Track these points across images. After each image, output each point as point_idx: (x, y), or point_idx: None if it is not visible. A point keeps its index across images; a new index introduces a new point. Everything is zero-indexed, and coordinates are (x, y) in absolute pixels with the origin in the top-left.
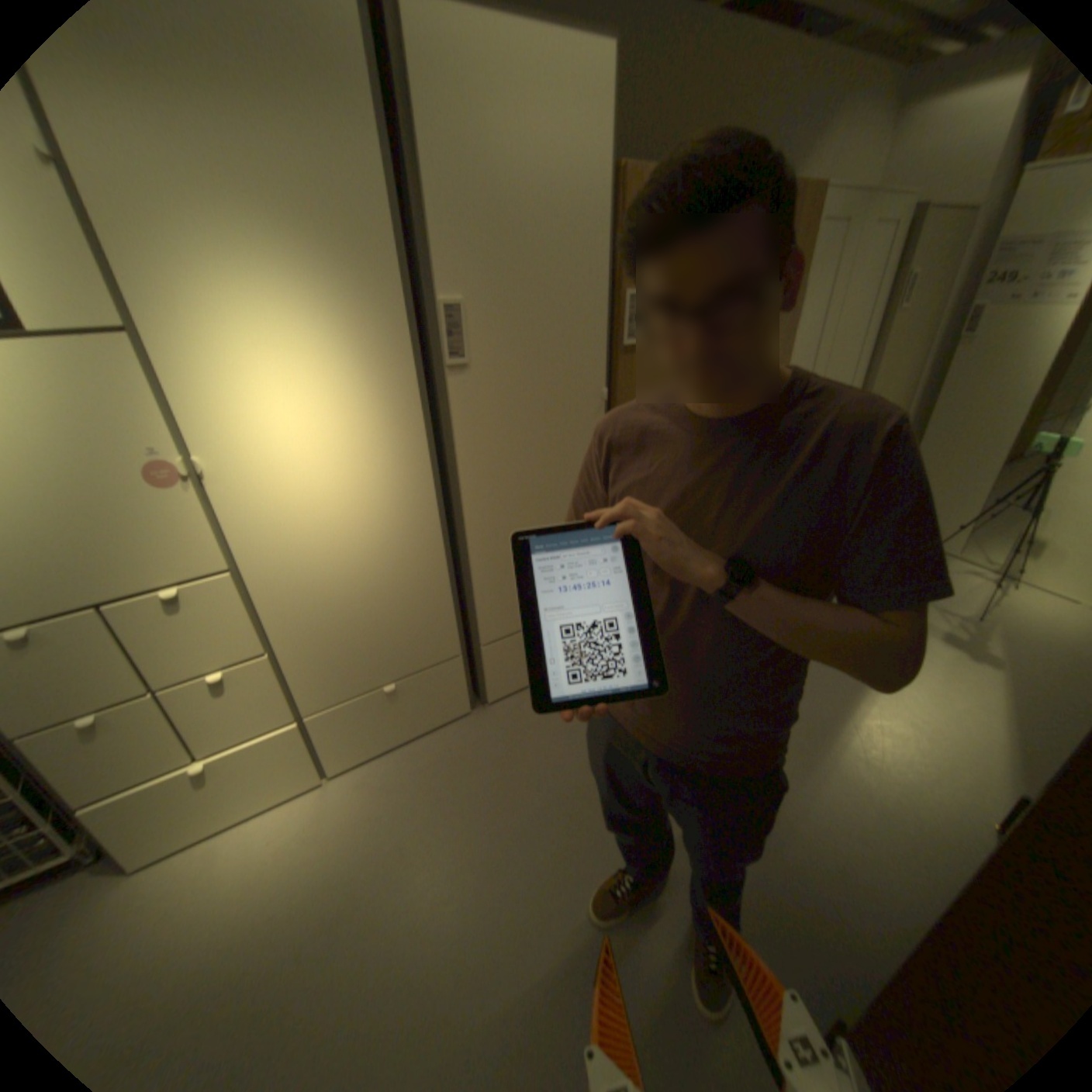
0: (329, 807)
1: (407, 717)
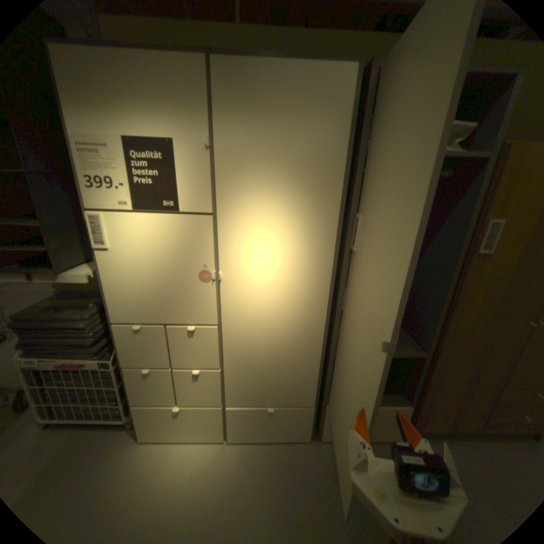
0: (222, 461)
1: (275, 429)
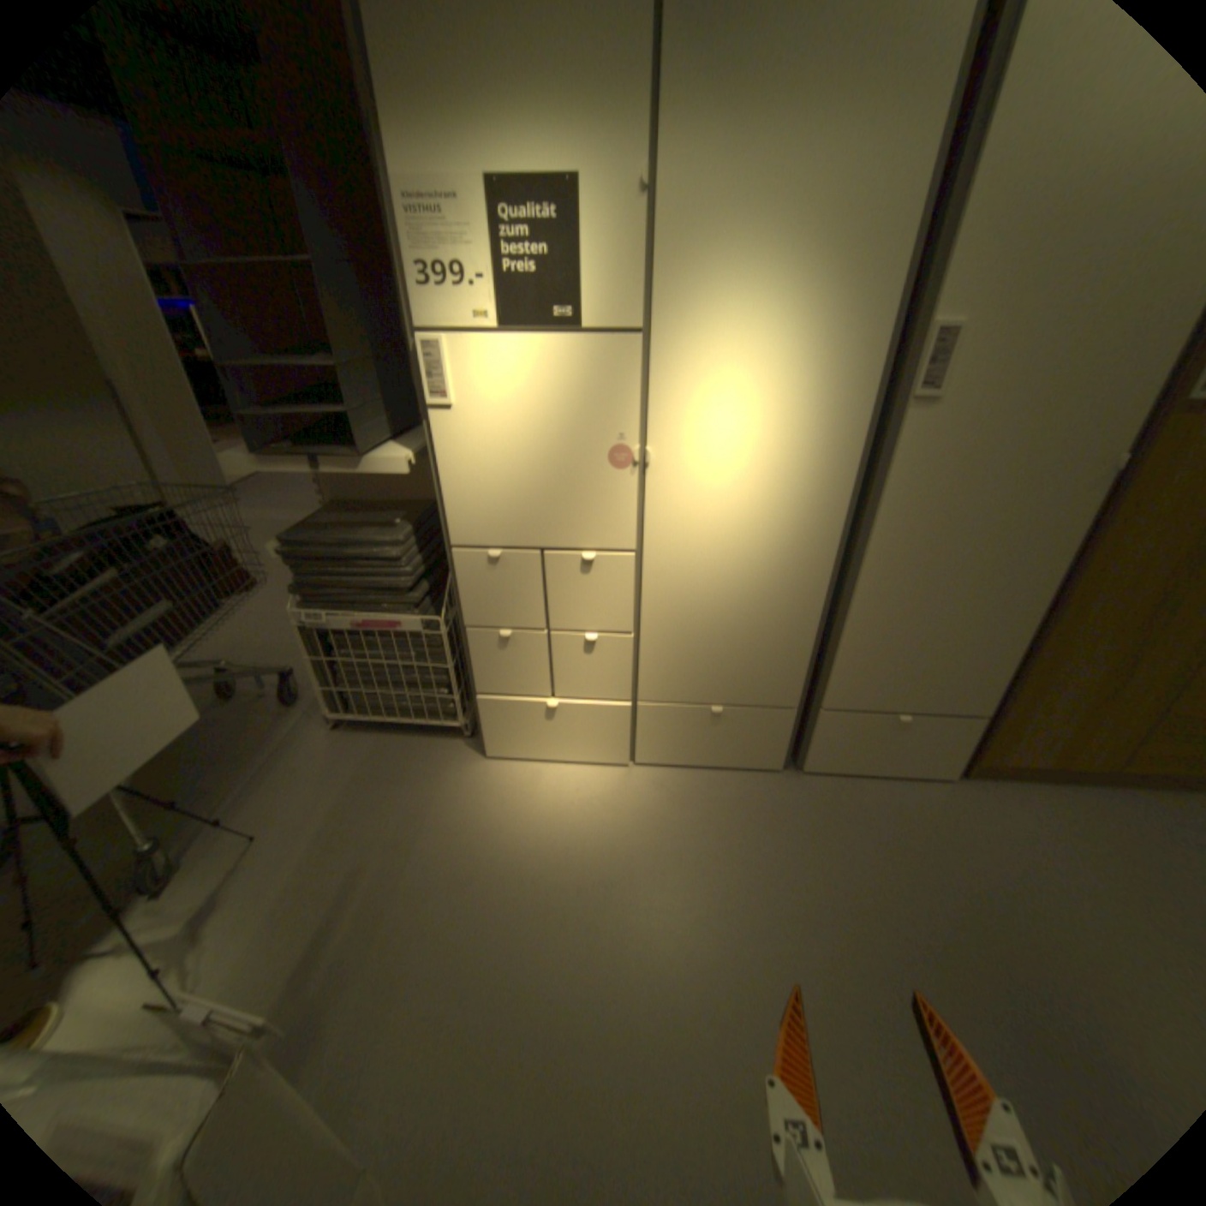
0: (630, 787)
1: (722, 744)
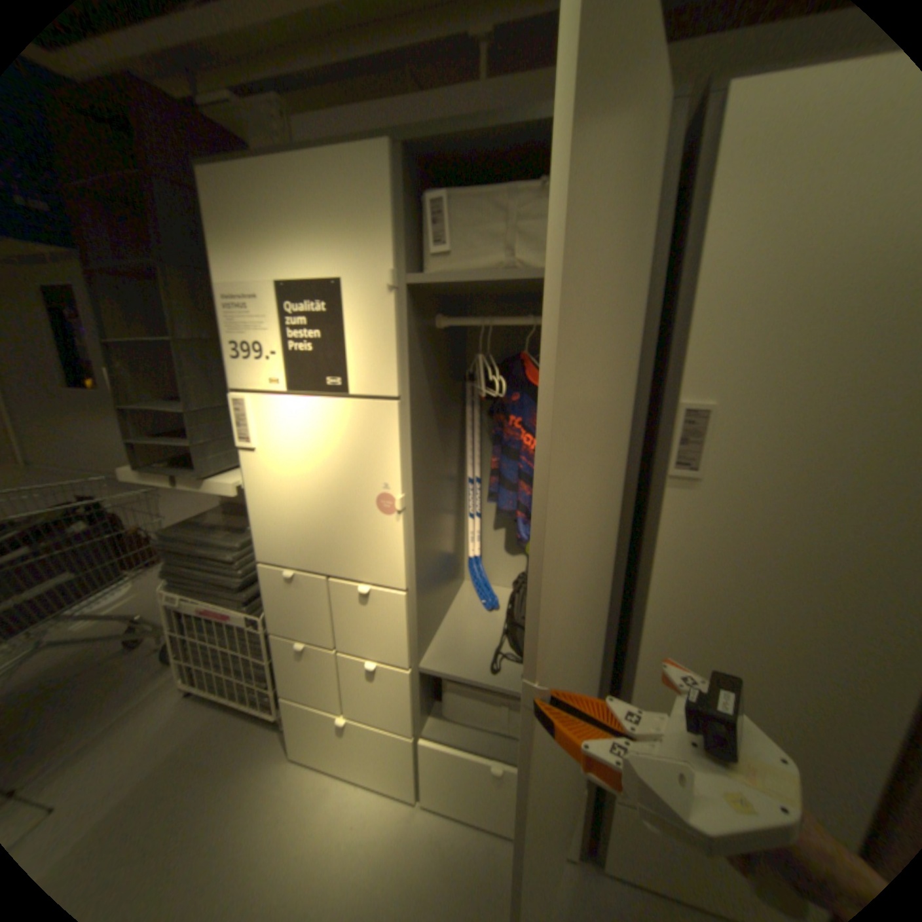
0: (405, 839)
1: (506, 810)
